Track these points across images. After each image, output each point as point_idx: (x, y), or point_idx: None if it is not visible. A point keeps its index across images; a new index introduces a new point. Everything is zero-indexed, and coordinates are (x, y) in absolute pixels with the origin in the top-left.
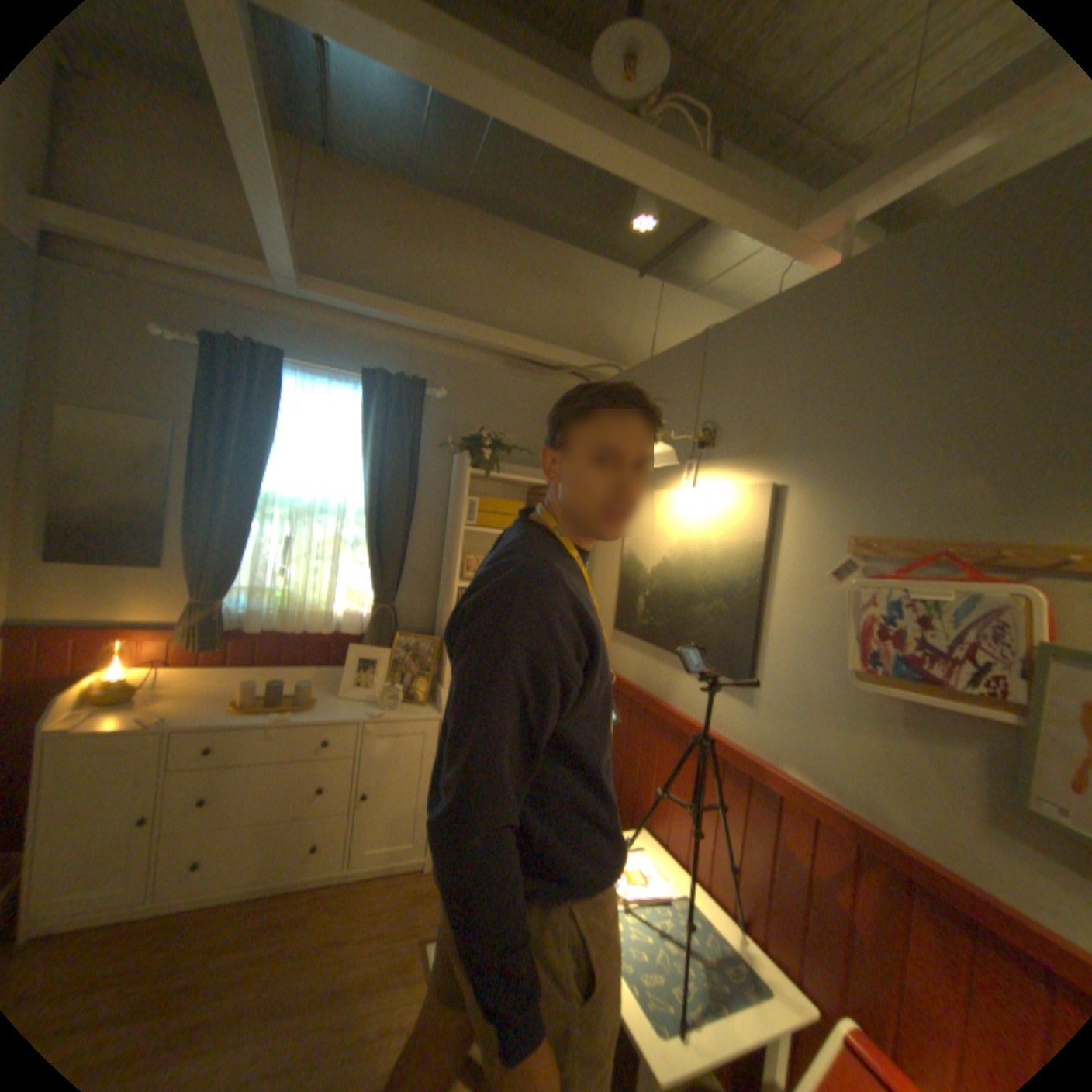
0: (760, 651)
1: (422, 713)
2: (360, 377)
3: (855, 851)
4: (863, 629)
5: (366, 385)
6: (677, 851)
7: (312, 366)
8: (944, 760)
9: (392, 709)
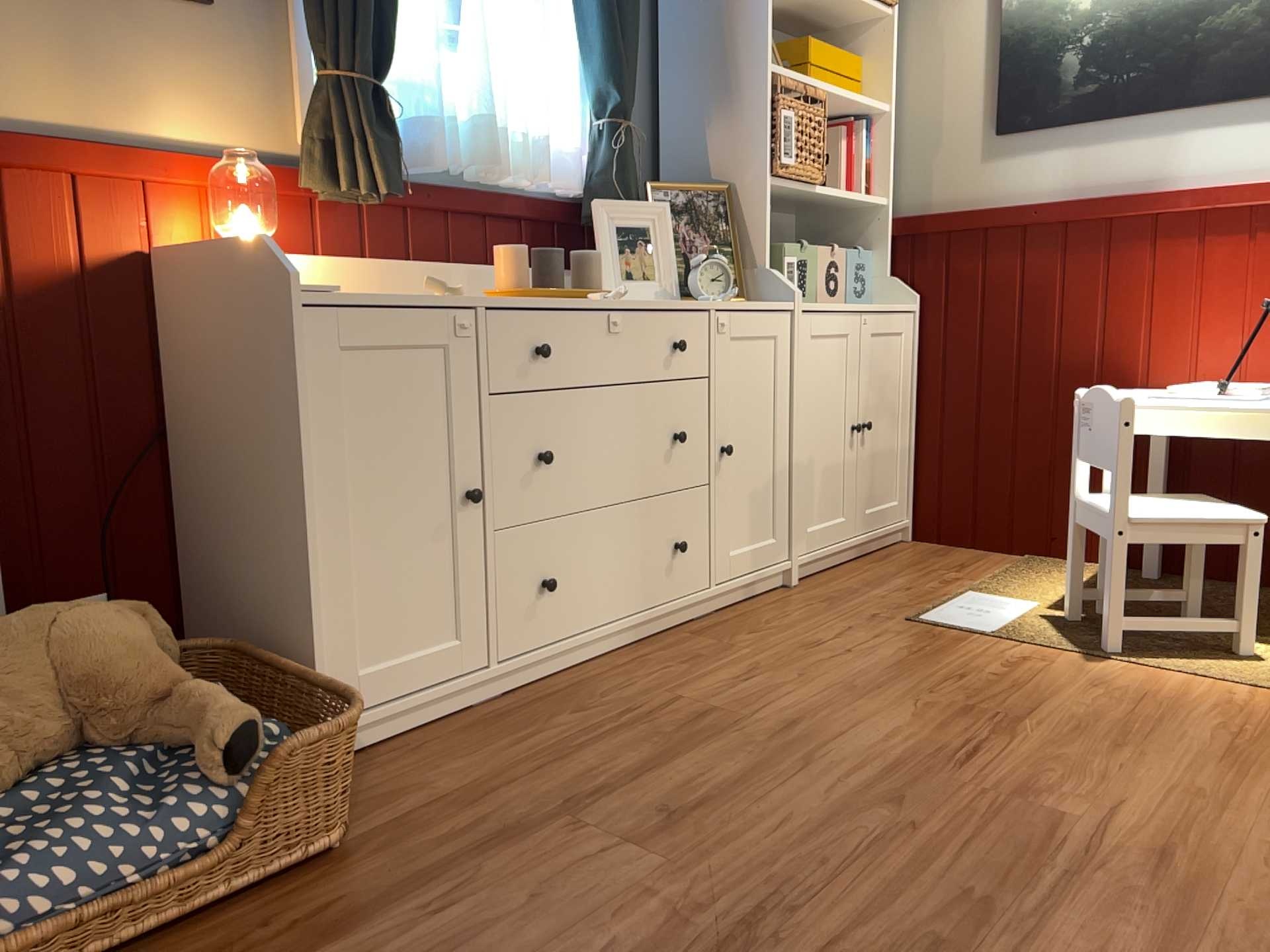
0: None
1: (758, 303)
2: None
3: None
4: None
5: None
6: (1212, 377)
7: None
8: None
9: (723, 294)
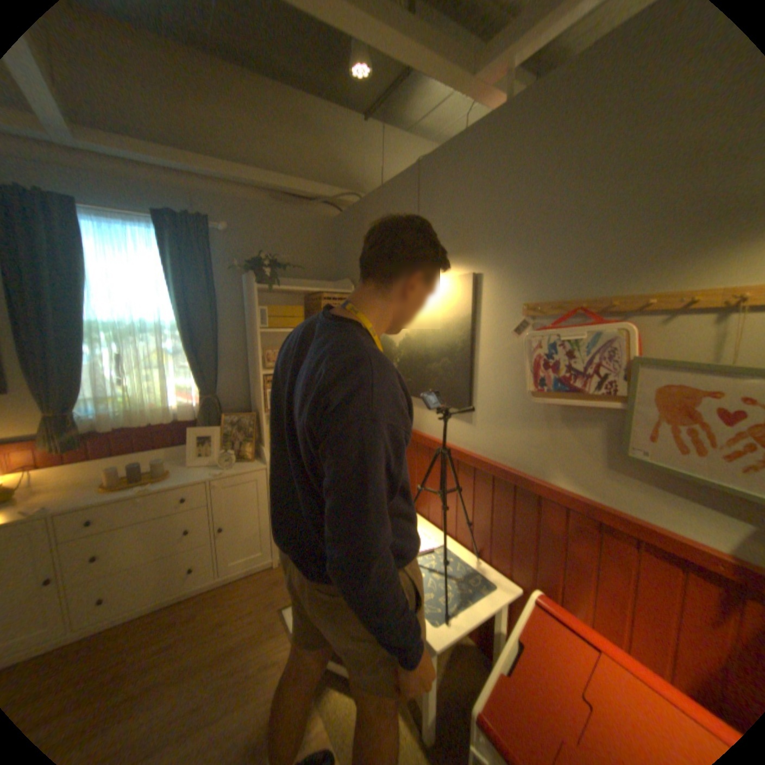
0: (473, 388)
1: (251, 467)
2: (149, 217)
3: (536, 499)
4: (534, 364)
5: (156, 223)
6: (434, 520)
7: (104, 210)
8: (583, 436)
9: (229, 468)
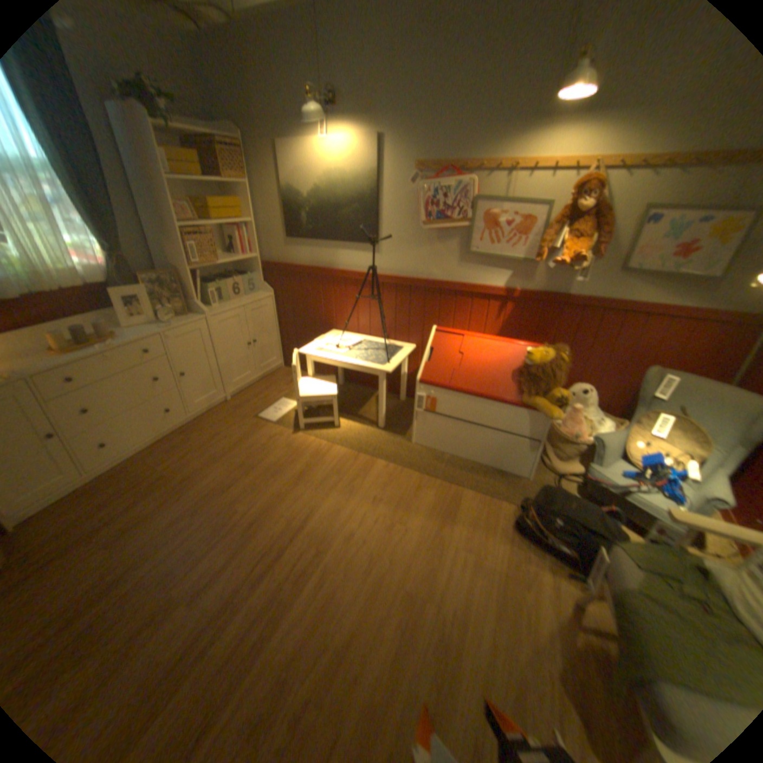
0: (378, 226)
1: (190, 318)
2: None
3: (422, 290)
4: (424, 204)
5: None
6: (351, 329)
7: None
8: (447, 247)
9: (171, 320)
